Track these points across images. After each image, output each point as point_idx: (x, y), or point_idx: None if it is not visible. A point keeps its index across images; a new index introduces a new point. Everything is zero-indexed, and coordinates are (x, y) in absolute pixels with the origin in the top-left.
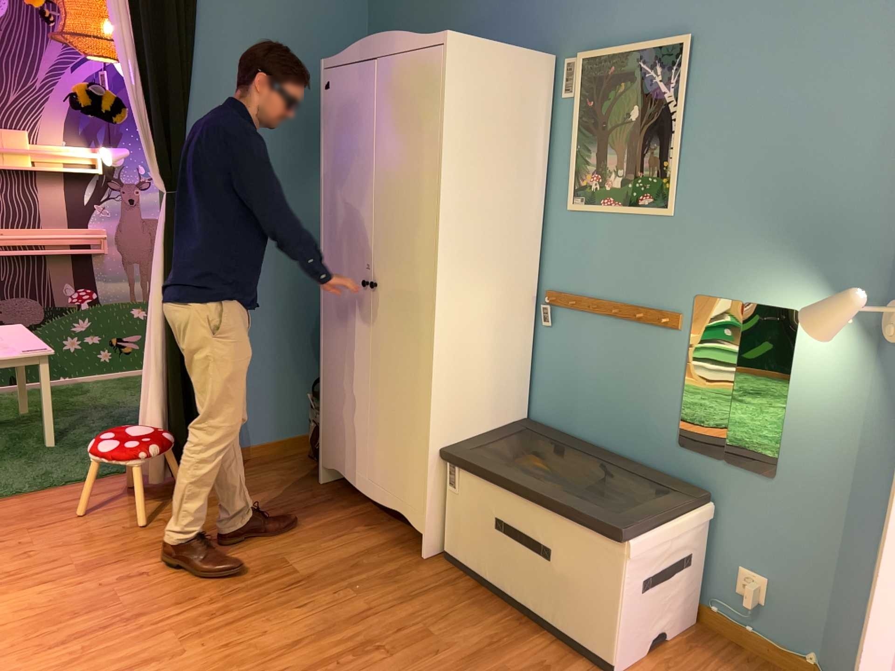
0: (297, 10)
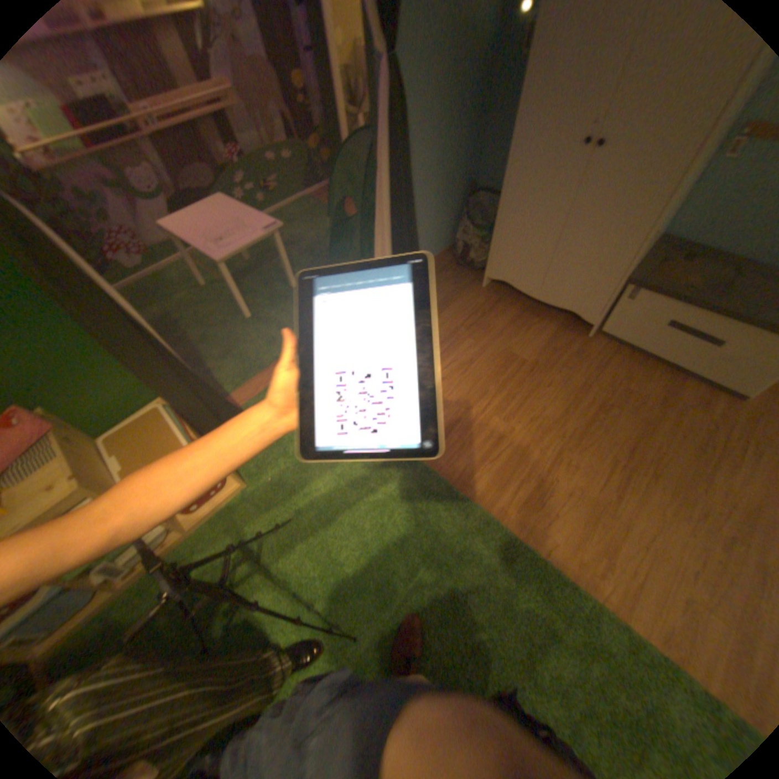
0: None
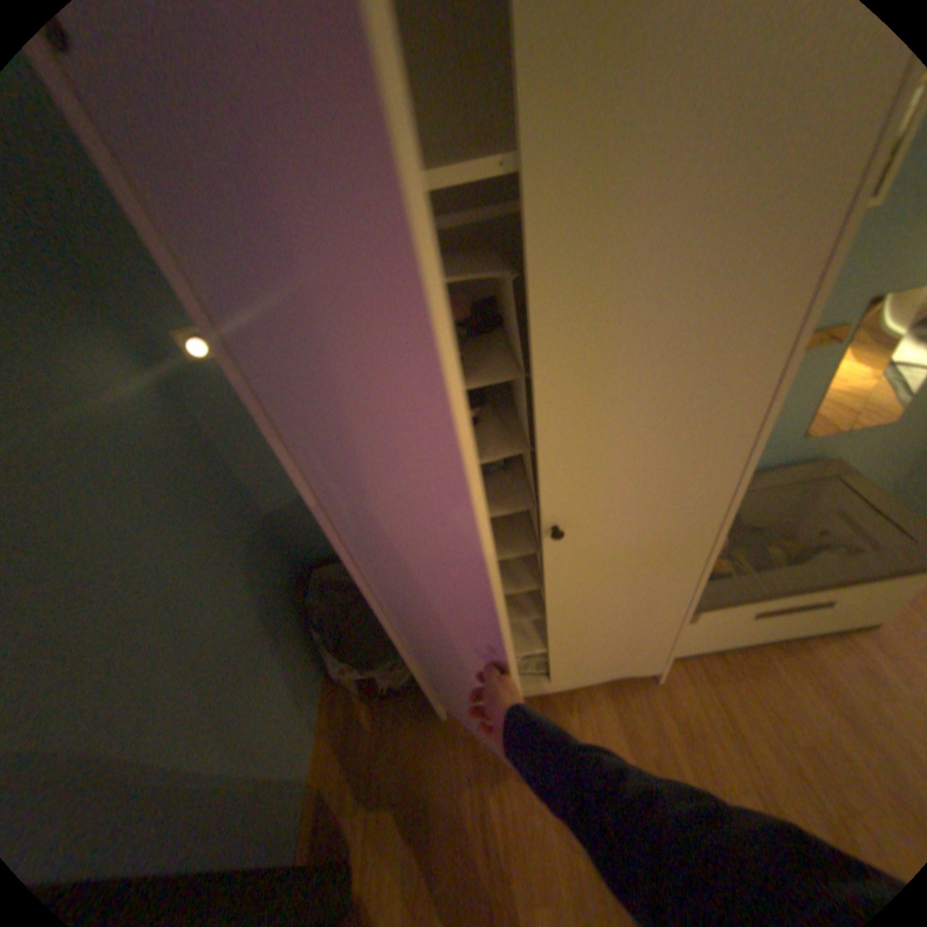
0: None
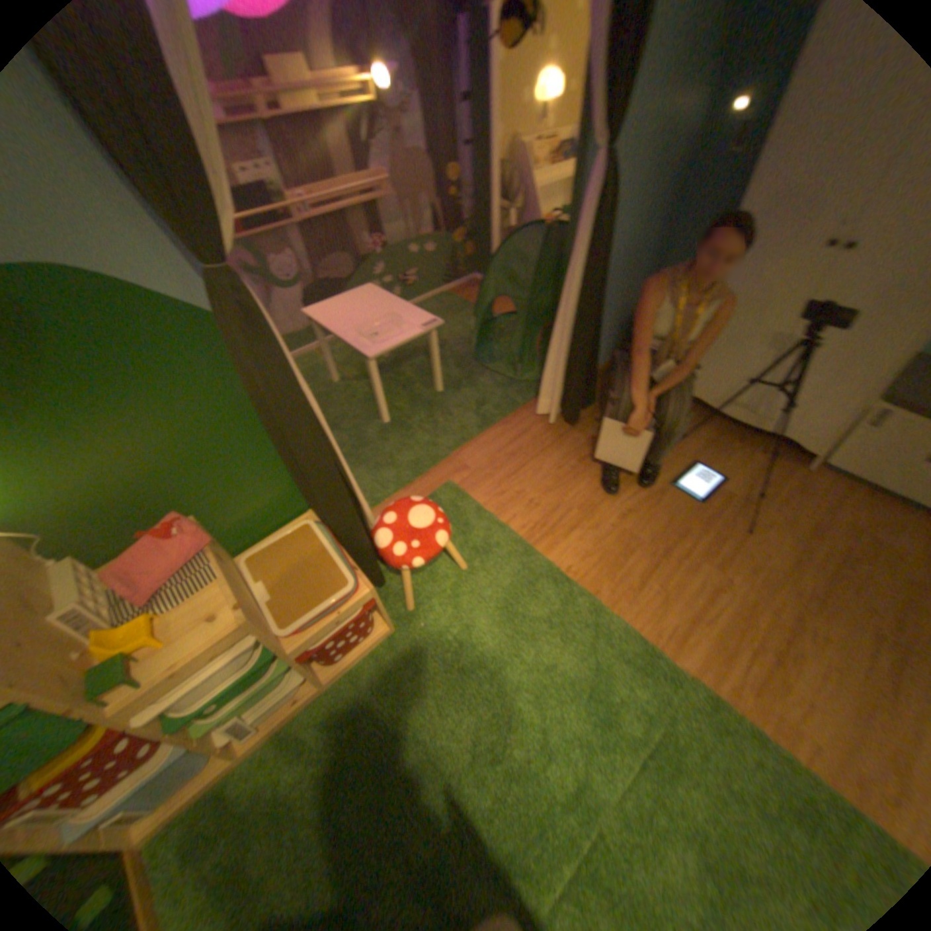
0: None
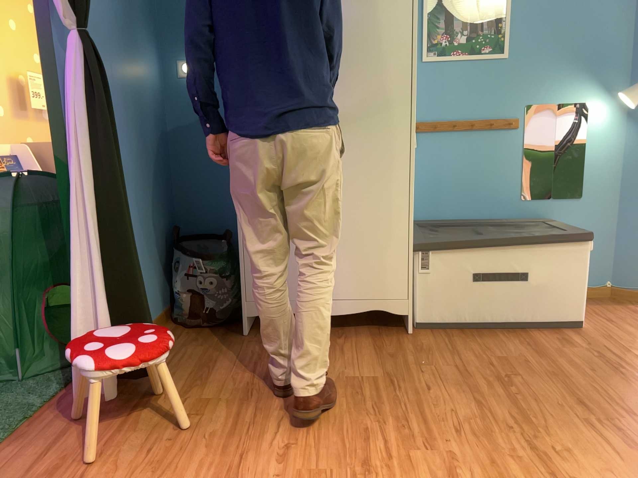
0: None
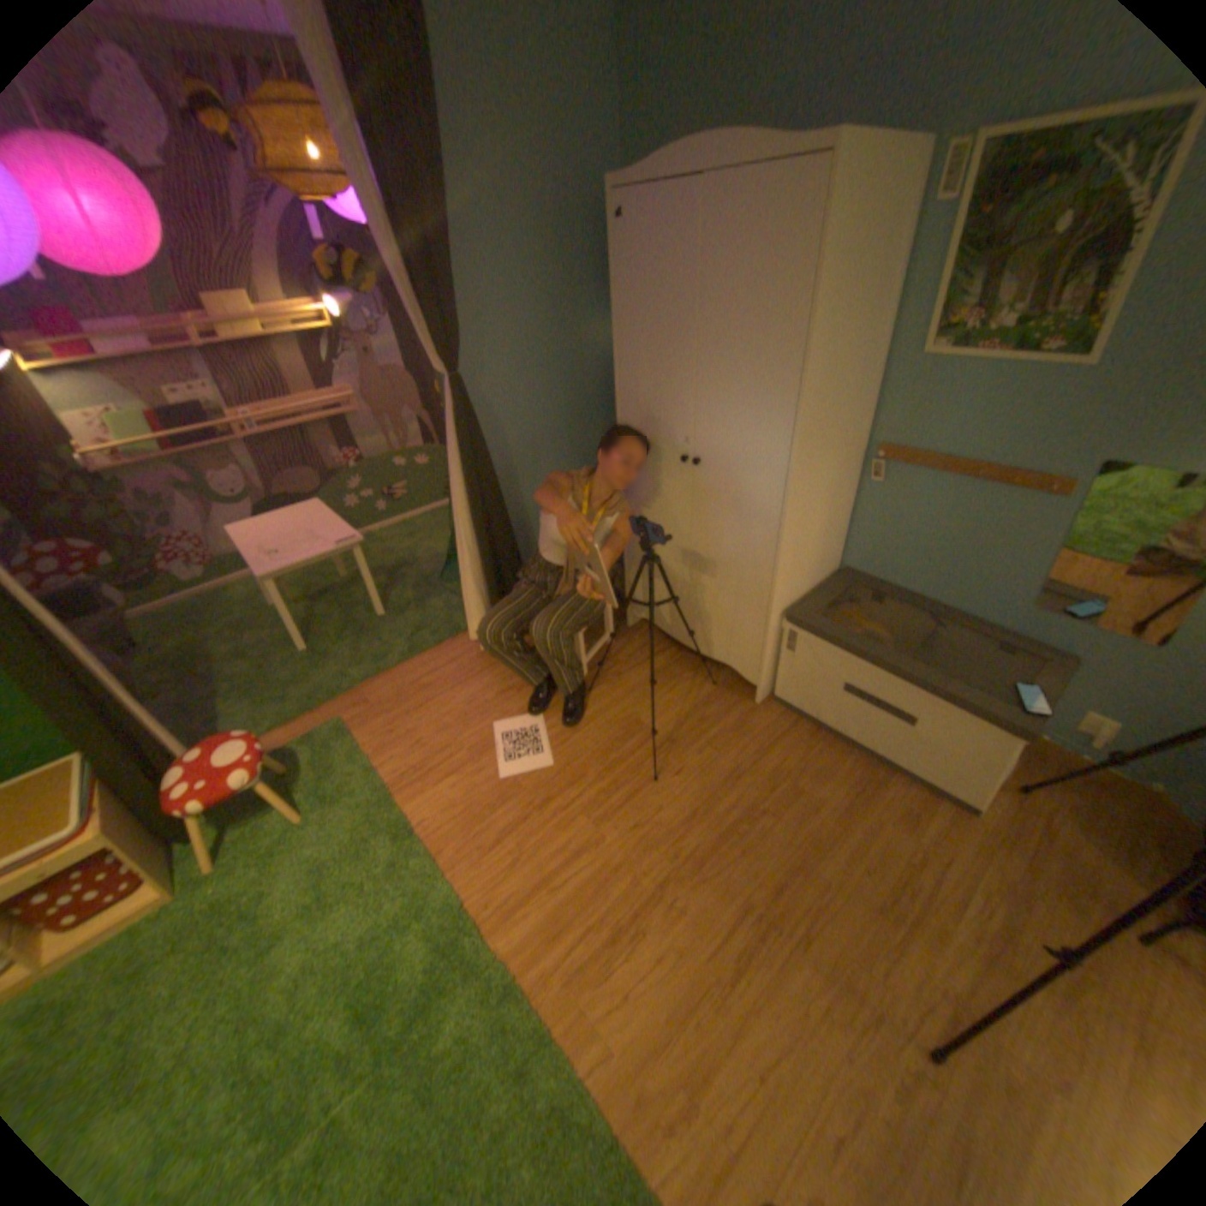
0: (540, 95)
